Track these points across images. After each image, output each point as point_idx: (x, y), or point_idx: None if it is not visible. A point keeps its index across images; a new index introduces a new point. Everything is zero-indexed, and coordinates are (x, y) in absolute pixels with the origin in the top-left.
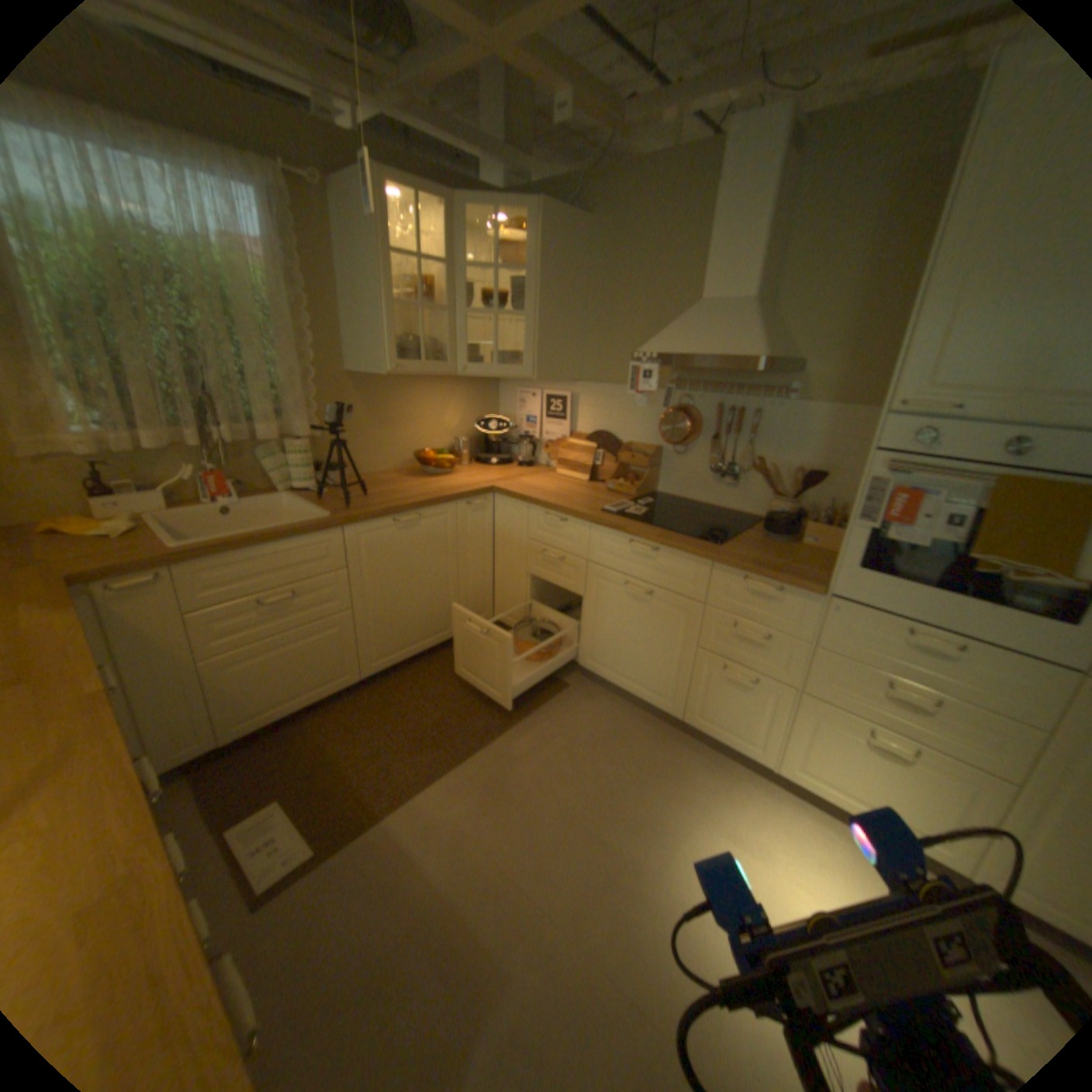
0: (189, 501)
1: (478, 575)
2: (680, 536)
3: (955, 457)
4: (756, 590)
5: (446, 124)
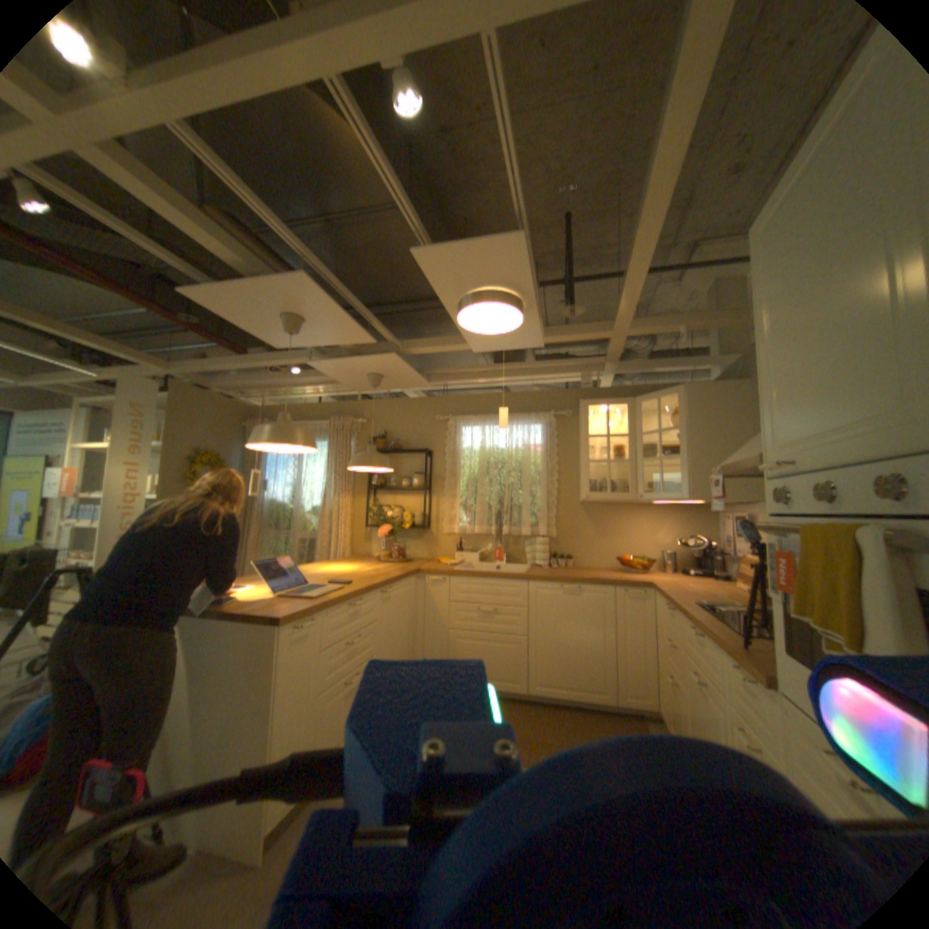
0: (491, 562)
1: (639, 659)
2: (720, 626)
3: (810, 516)
4: (745, 686)
5: (656, 363)
